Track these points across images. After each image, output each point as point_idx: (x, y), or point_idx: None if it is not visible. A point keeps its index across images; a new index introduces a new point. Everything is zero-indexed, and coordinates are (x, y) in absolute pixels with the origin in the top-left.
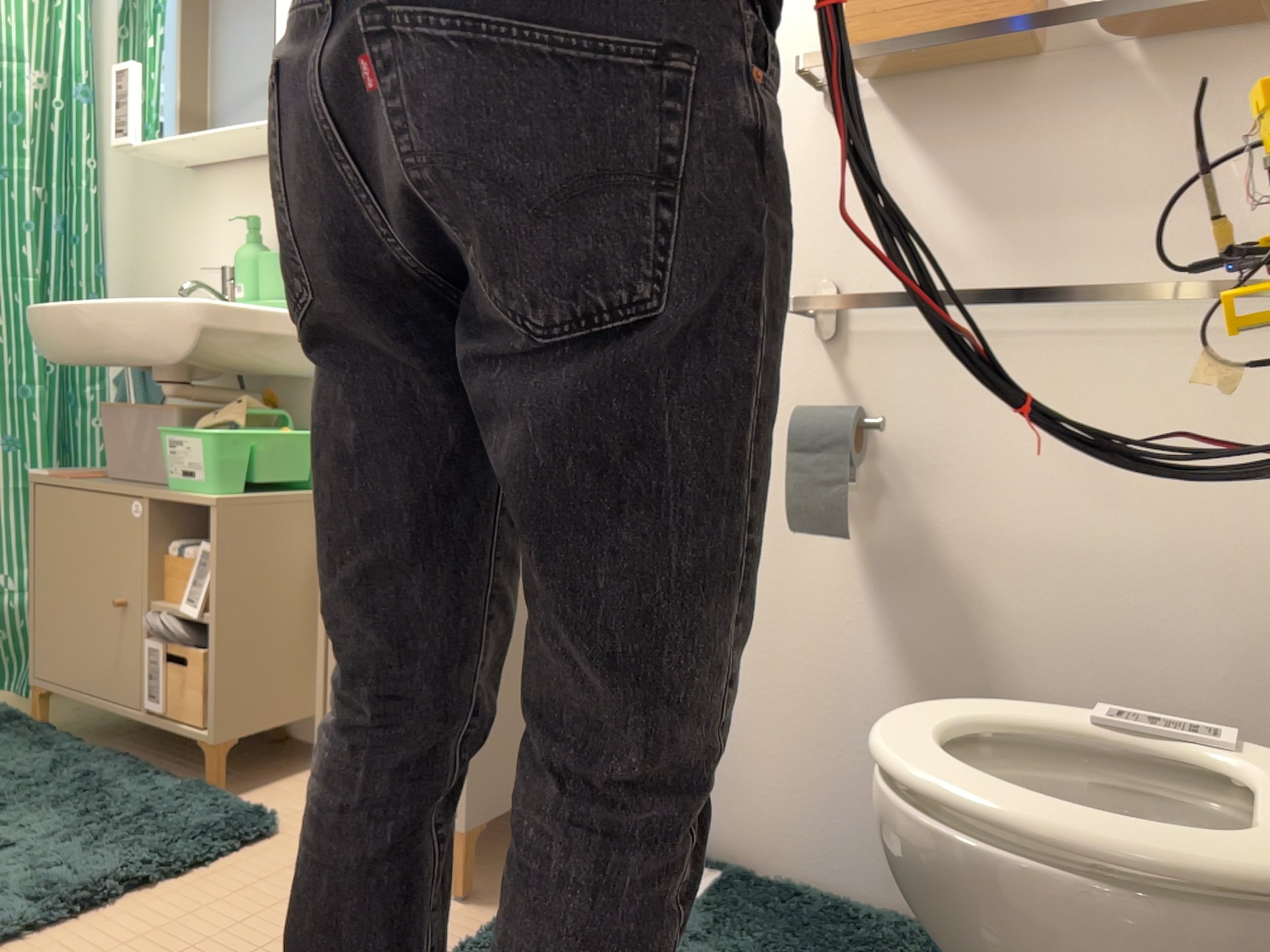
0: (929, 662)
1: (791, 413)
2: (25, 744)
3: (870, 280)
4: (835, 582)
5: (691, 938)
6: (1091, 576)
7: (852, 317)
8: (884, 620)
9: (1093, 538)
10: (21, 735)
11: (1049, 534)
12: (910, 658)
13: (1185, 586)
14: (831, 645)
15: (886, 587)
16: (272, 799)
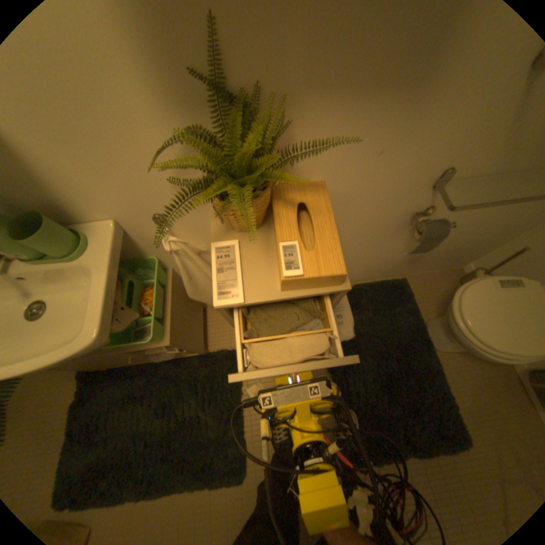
0: (414, 250)
1: (404, 212)
2: (123, 387)
3: (475, 163)
4: (395, 244)
5: (364, 325)
6: (476, 228)
7: (454, 178)
8: (406, 247)
9: (484, 221)
10: (112, 384)
11: (472, 223)
12: (409, 251)
13: (499, 225)
14: (386, 254)
15: (412, 242)
16: (218, 344)
